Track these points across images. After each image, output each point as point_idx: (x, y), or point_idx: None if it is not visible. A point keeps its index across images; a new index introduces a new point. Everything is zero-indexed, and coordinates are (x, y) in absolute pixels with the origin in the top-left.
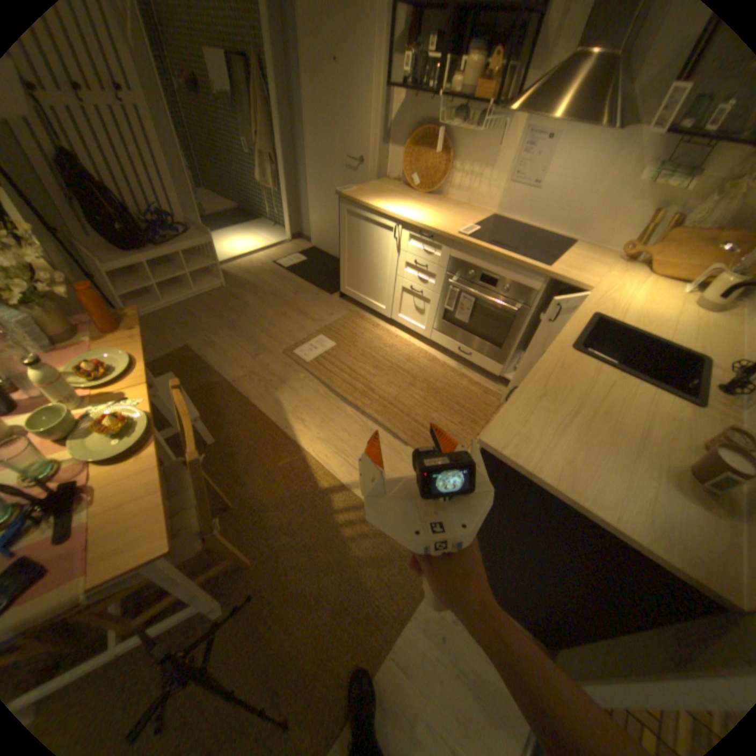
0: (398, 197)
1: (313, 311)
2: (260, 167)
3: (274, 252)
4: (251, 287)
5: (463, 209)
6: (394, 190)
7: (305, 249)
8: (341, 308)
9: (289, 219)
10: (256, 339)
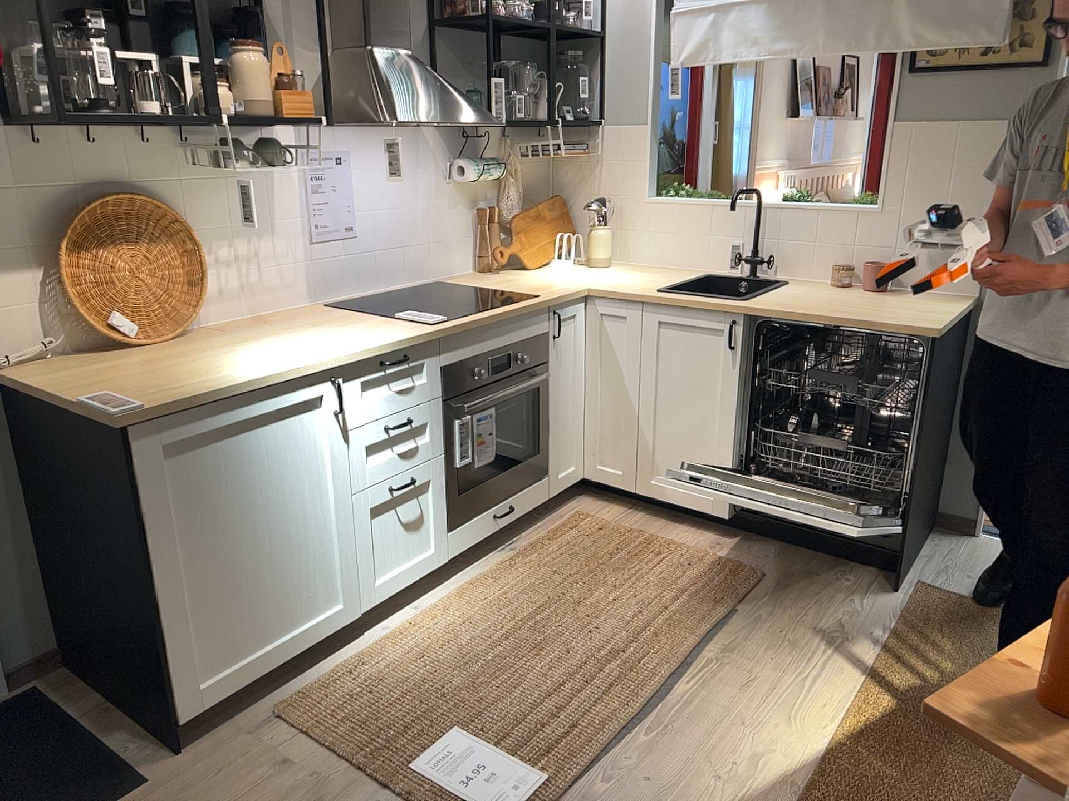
0: (188, 358)
1: None
2: None
3: None
4: None
5: (283, 320)
6: (125, 362)
7: None
8: (248, 742)
9: None
10: None
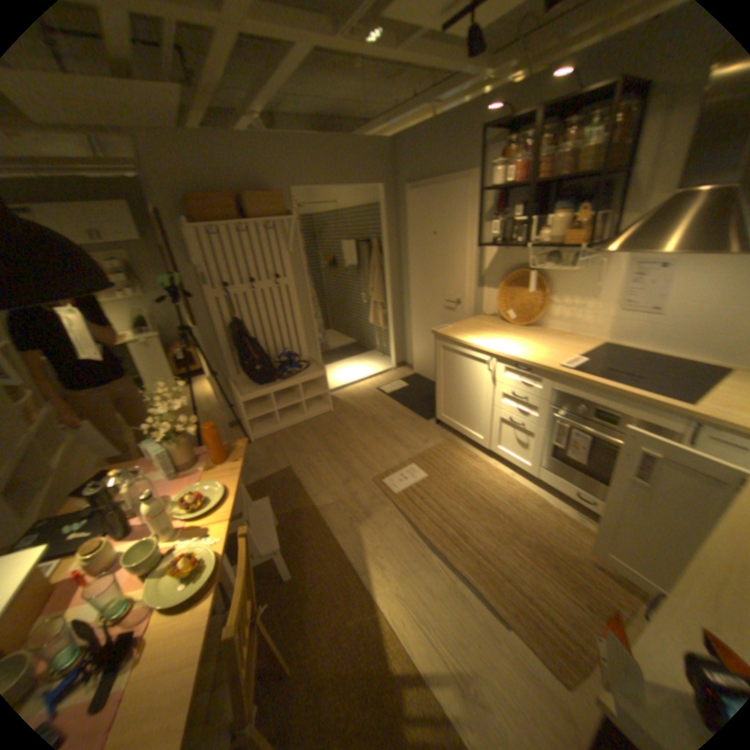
0: (494, 330)
1: (409, 437)
2: (376, 312)
3: (380, 378)
4: (355, 411)
5: (568, 338)
6: (490, 324)
7: (408, 375)
8: (438, 435)
9: (396, 350)
10: (351, 464)
